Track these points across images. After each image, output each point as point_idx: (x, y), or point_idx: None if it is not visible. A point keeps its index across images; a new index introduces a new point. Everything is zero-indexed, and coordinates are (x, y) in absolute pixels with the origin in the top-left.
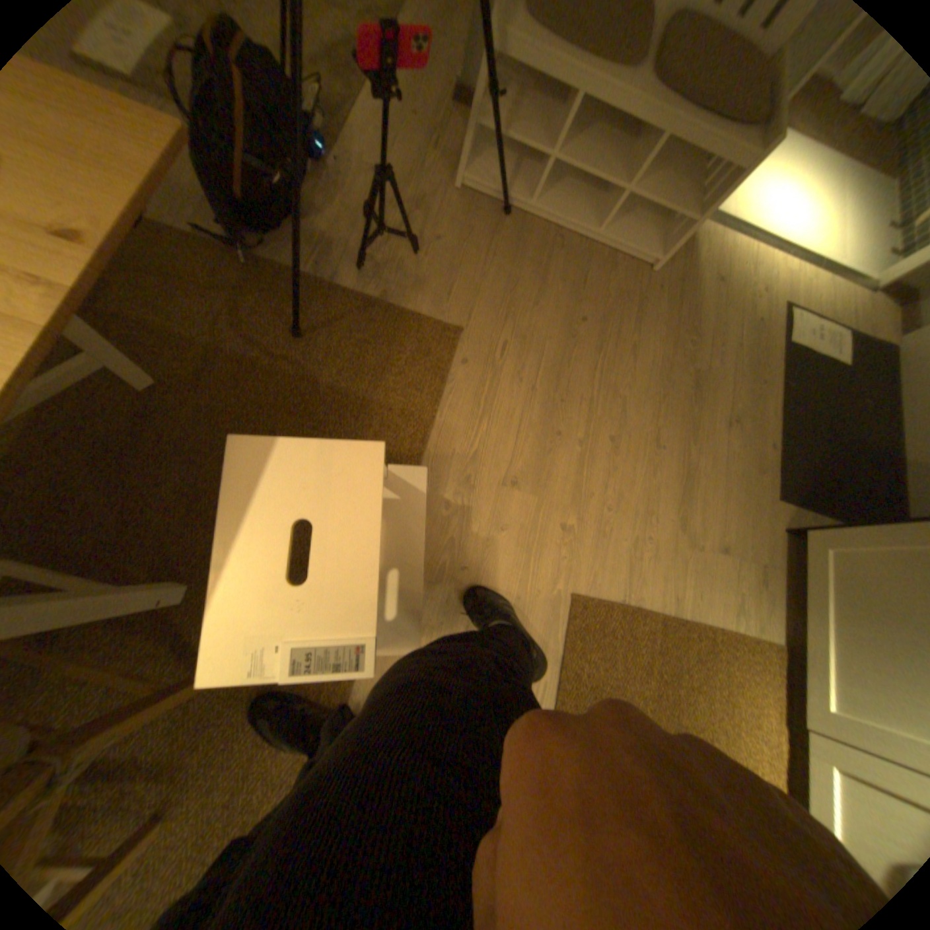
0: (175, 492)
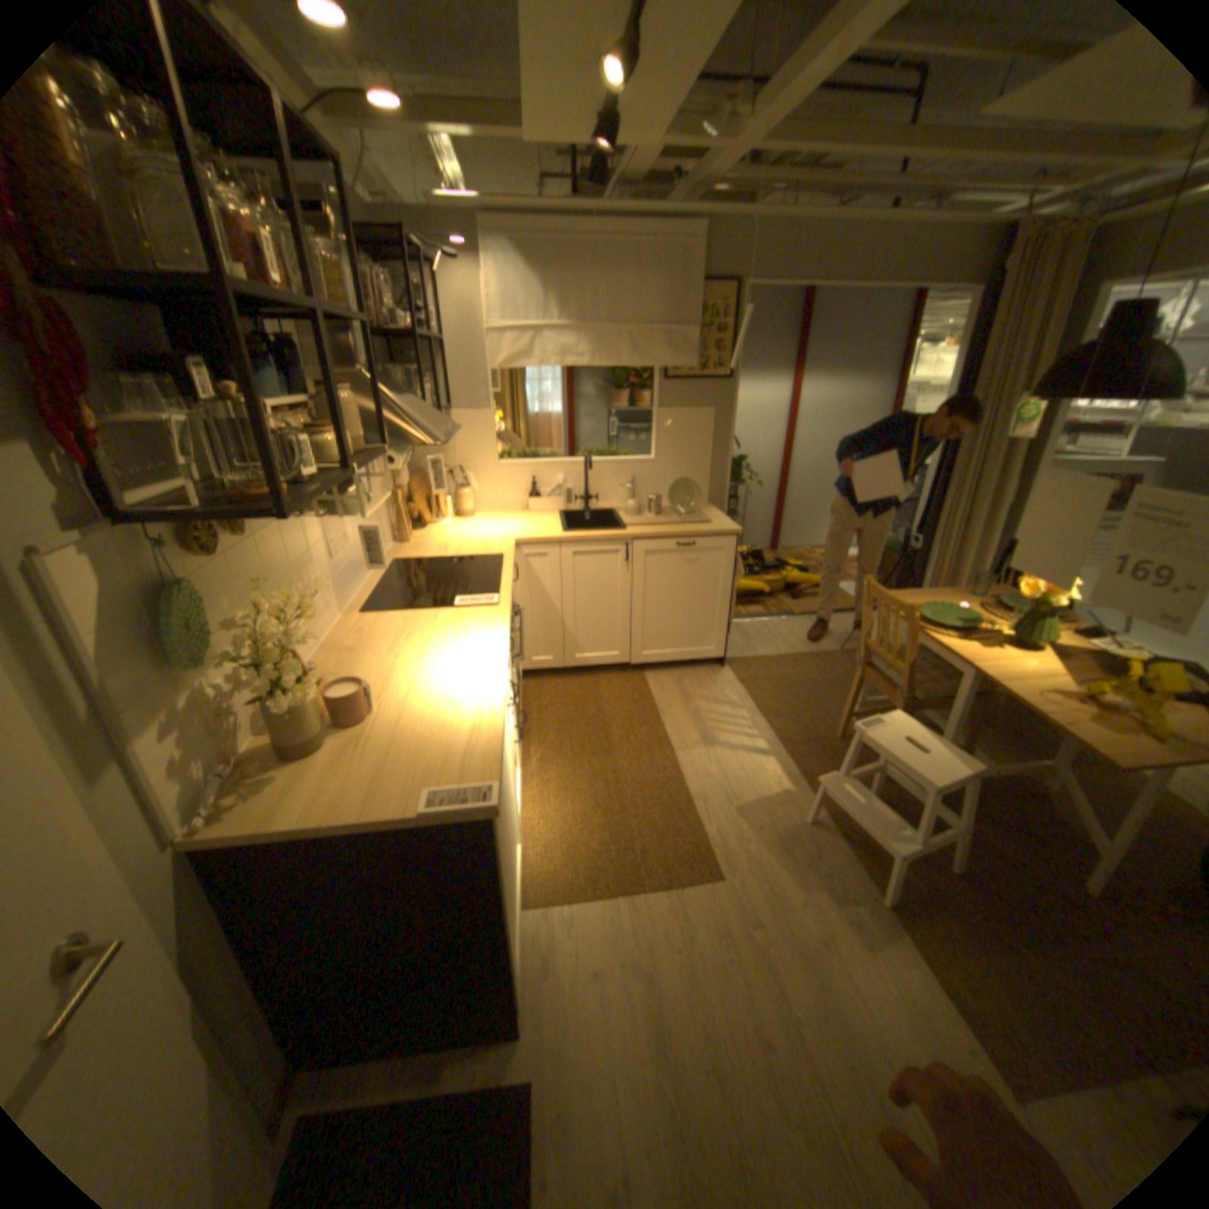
0: (990, 839)
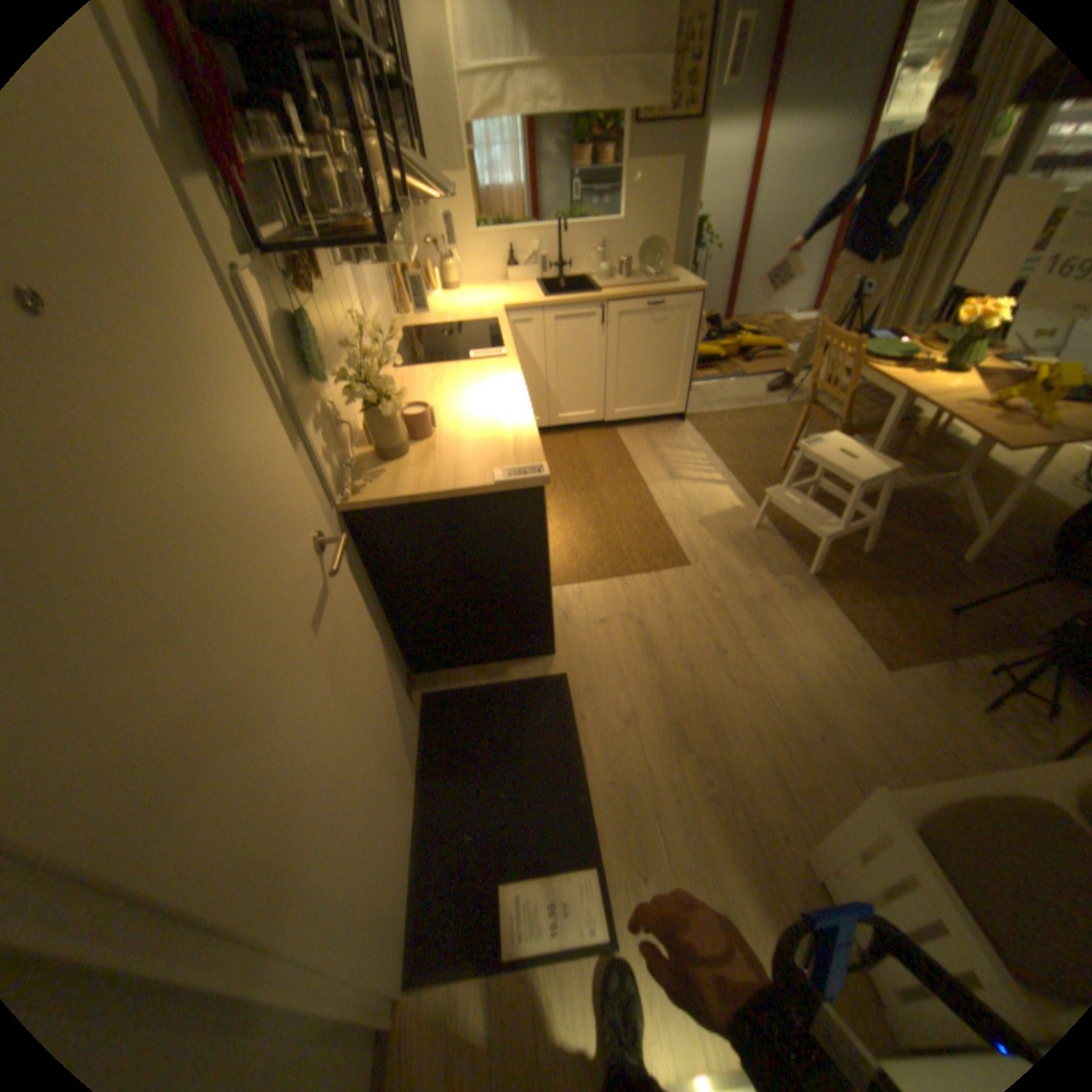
0: (897, 530)
